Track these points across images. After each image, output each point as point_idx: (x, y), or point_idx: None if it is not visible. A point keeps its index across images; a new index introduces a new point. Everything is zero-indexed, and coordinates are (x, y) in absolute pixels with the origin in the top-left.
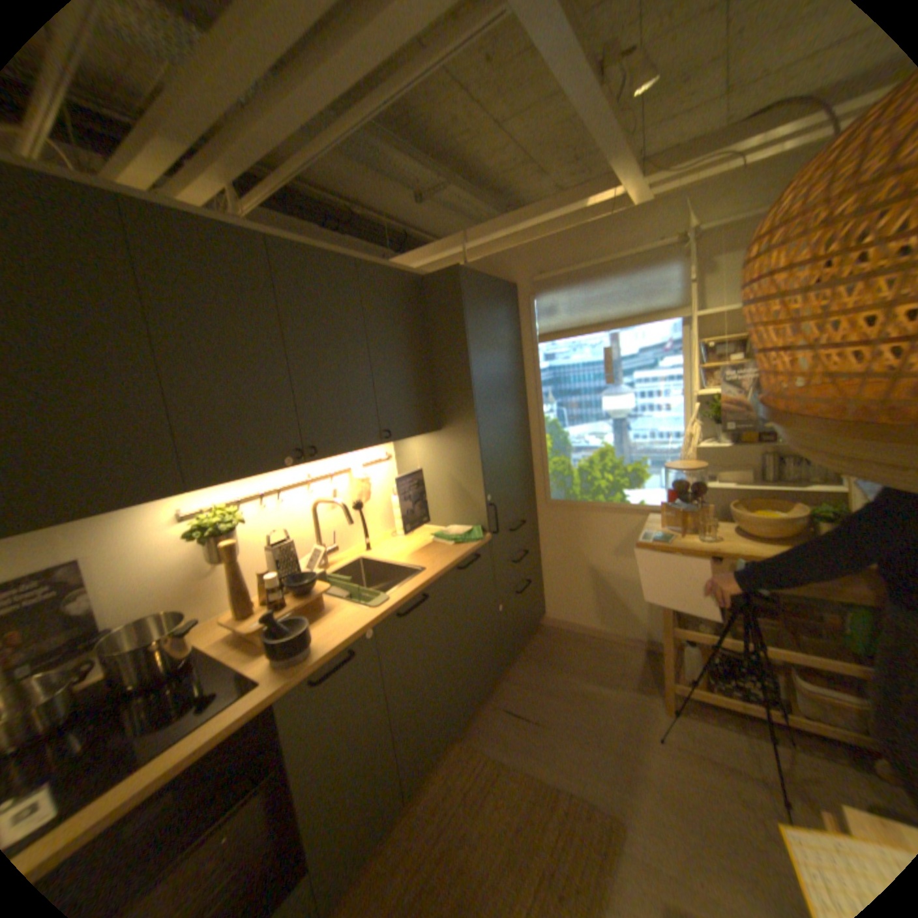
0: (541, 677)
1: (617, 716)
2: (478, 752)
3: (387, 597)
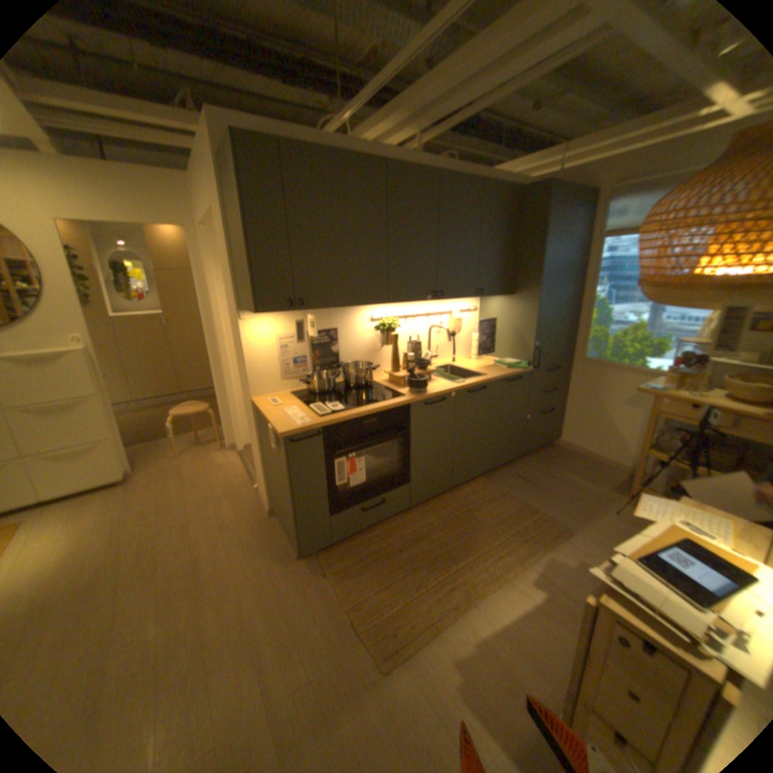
0: (546, 467)
1: (591, 496)
2: (494, 485)
3: (463, 381)
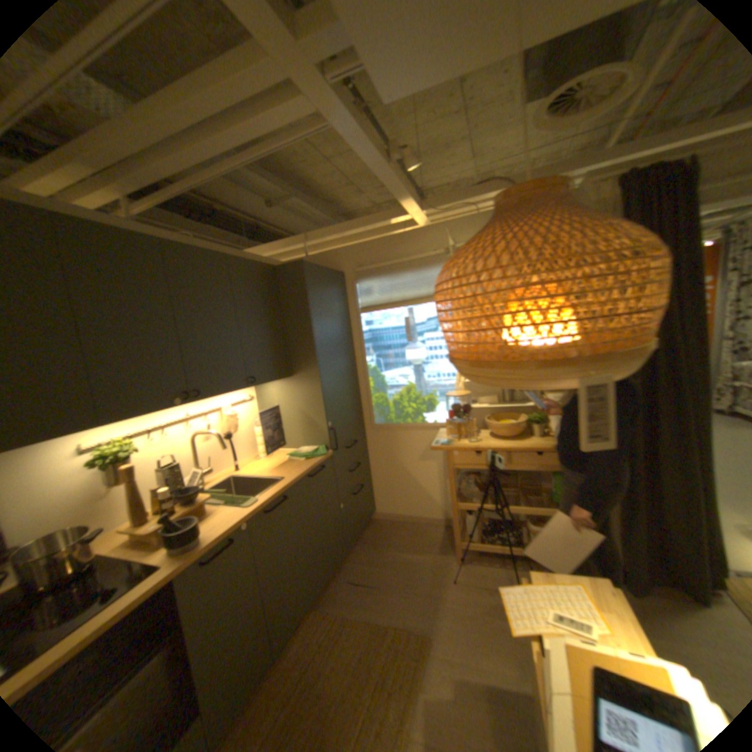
0: (374, 555)
1: (426, 572)
2: (329, 615)
3: (256, 500)
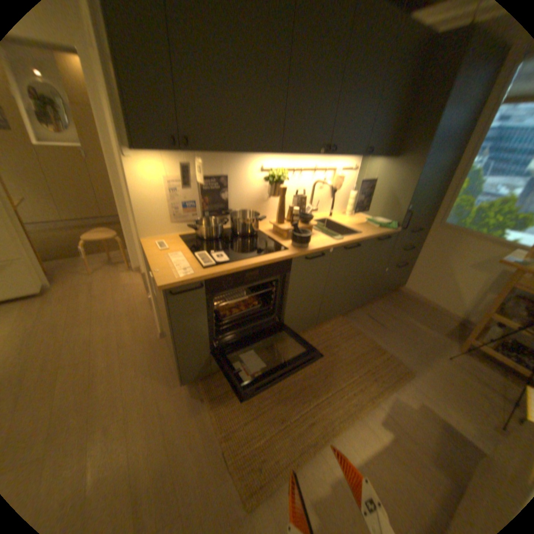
0: (392, 310)
1: (429, 340)
2: (351, 323)
3: (342, 237)
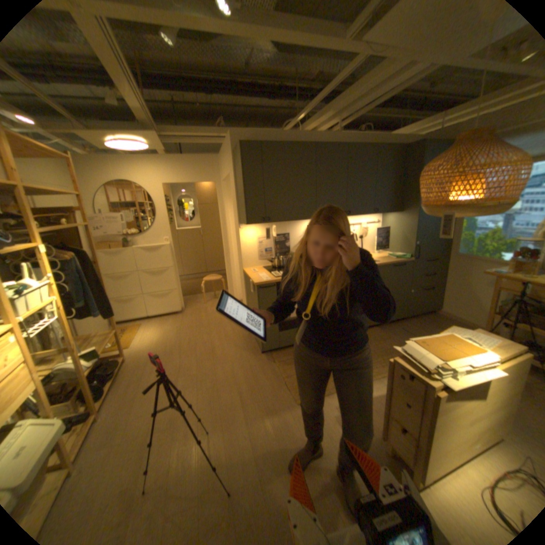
0: (425, 326)
1: None
2: (384, 332)
3: None
